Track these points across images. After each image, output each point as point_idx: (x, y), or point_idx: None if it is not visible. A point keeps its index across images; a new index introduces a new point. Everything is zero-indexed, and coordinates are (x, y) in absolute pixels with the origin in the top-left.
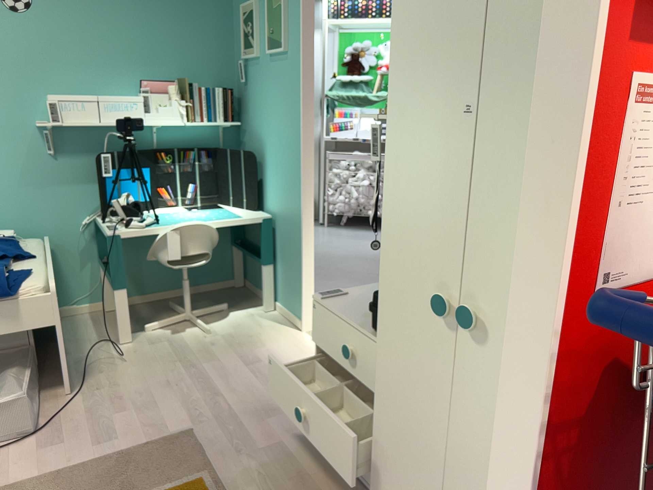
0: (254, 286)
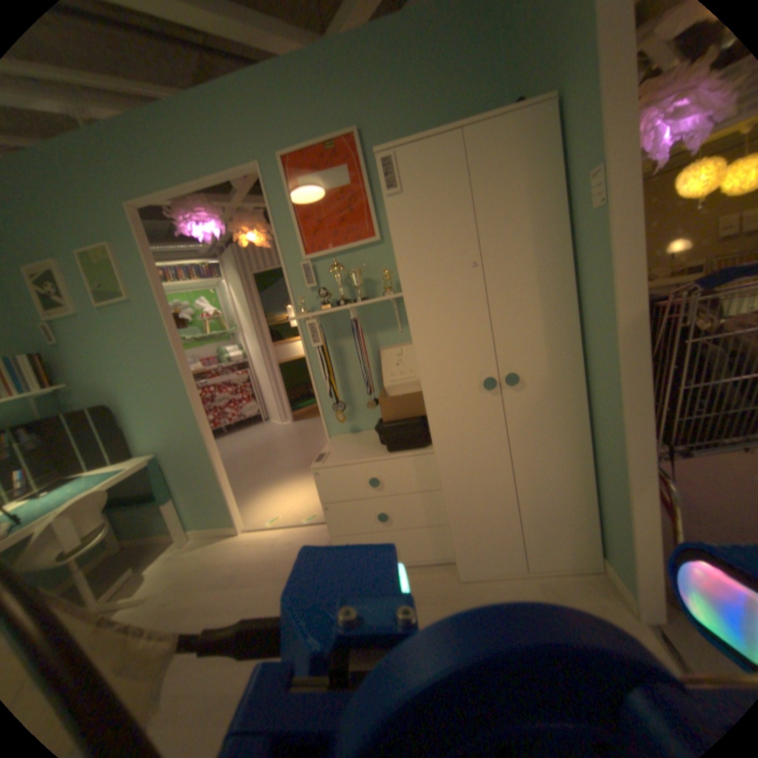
0: (141, 539)
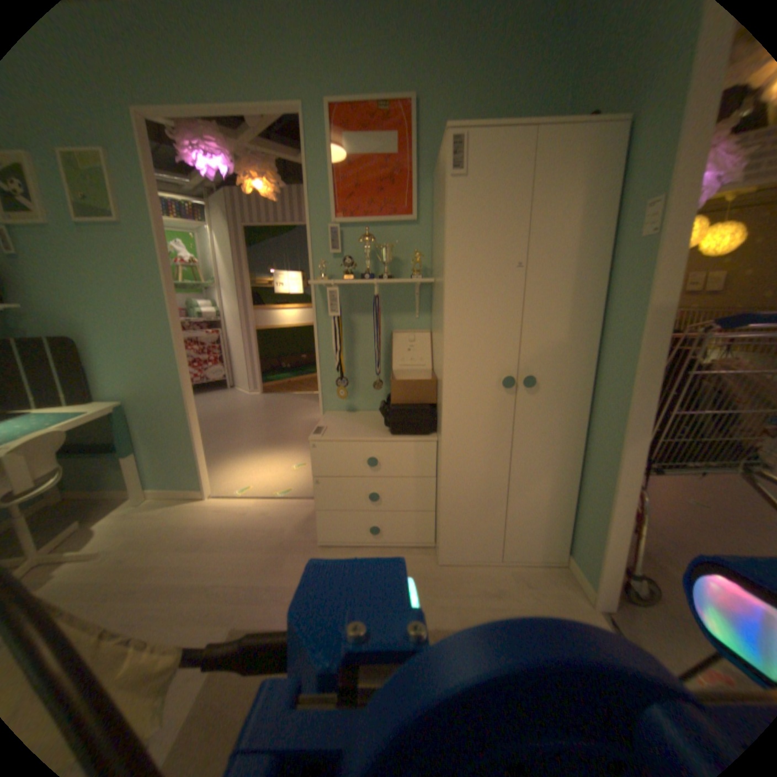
0: (89, 491)
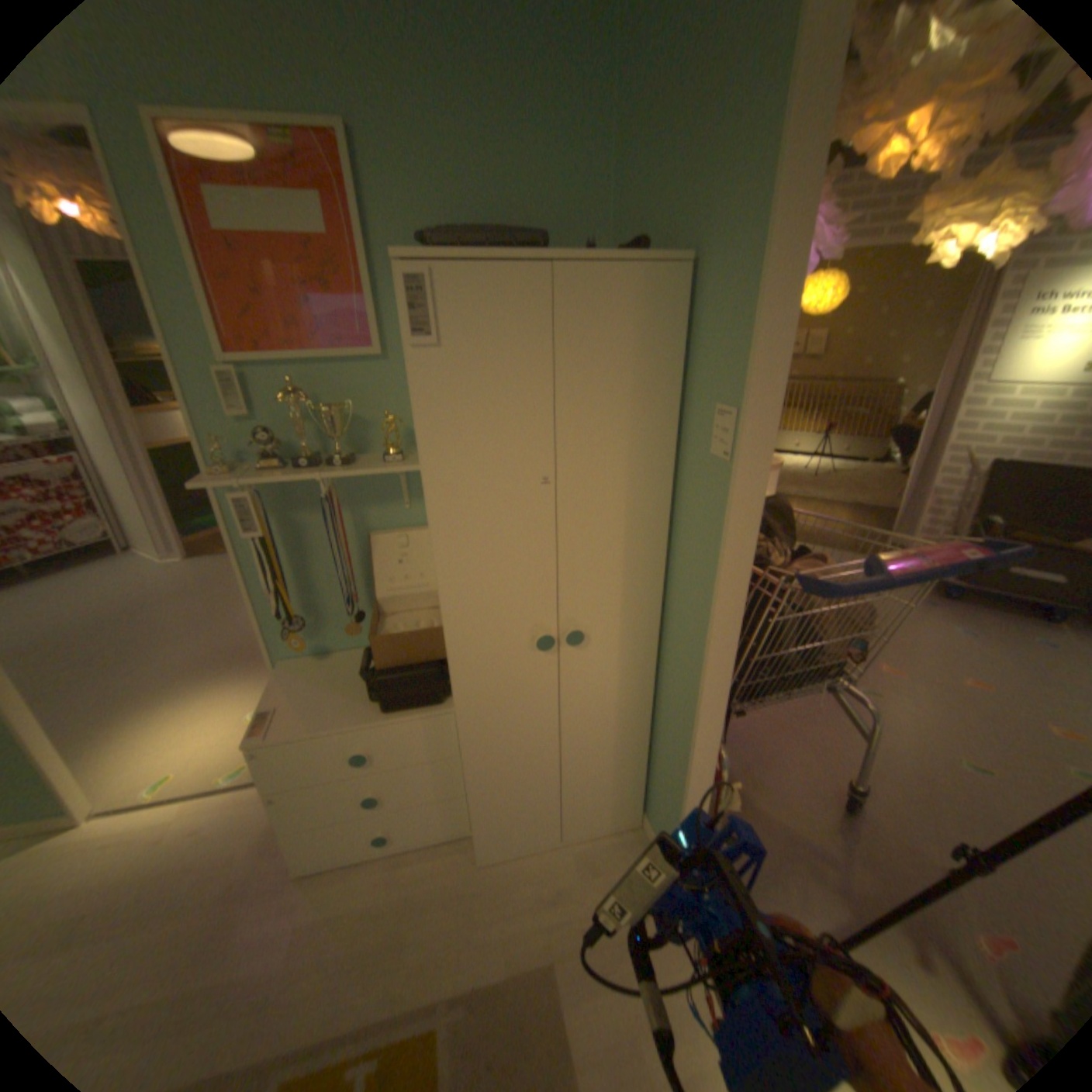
0: None
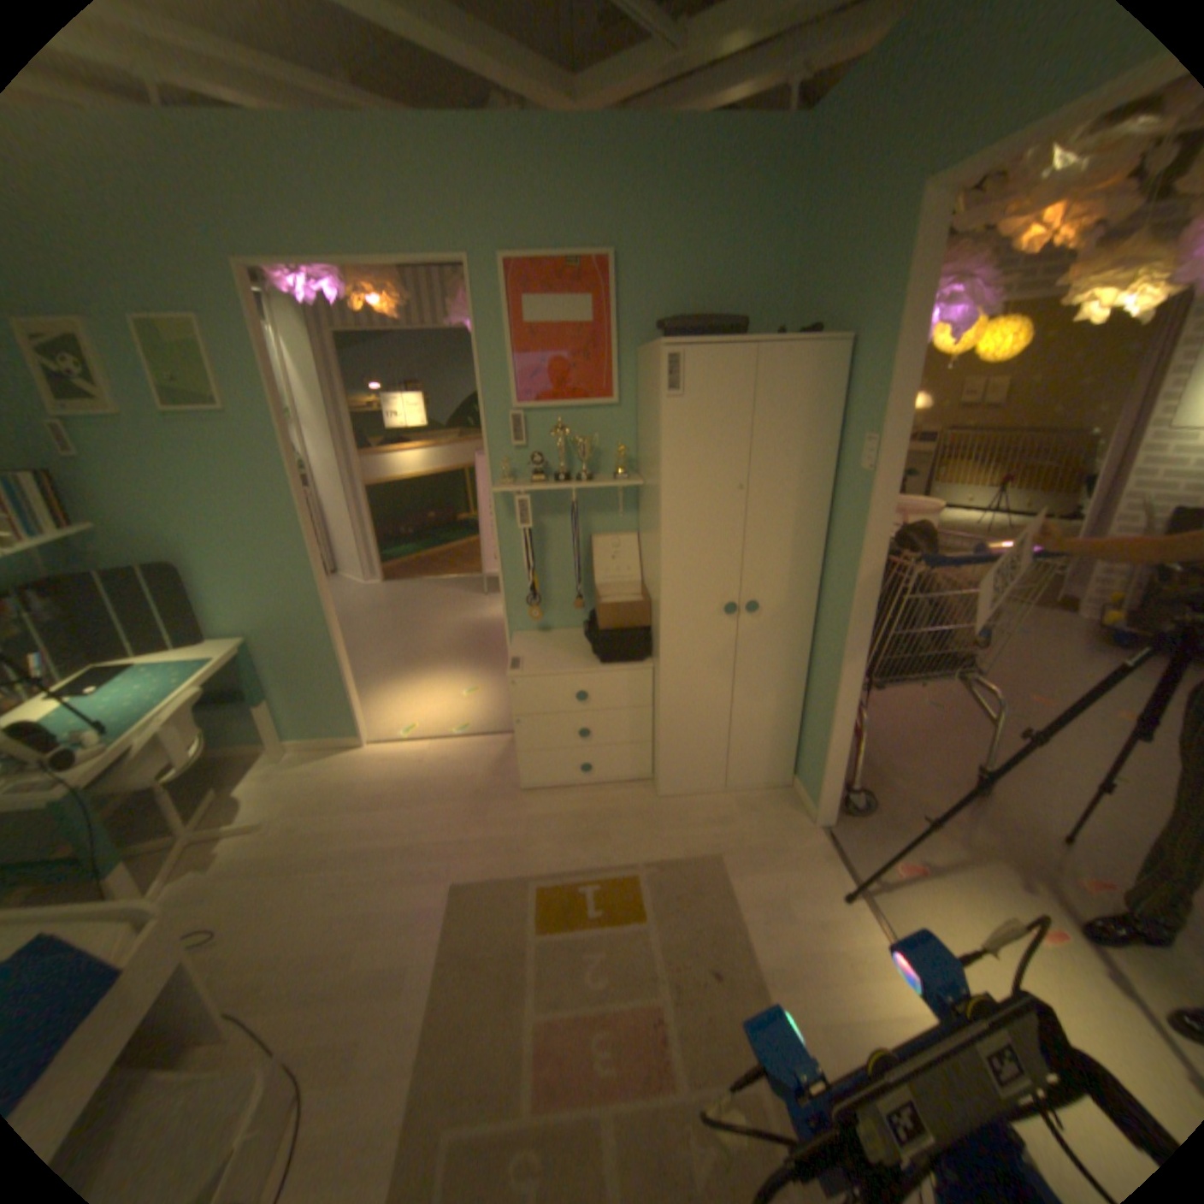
0: (206, 750)
